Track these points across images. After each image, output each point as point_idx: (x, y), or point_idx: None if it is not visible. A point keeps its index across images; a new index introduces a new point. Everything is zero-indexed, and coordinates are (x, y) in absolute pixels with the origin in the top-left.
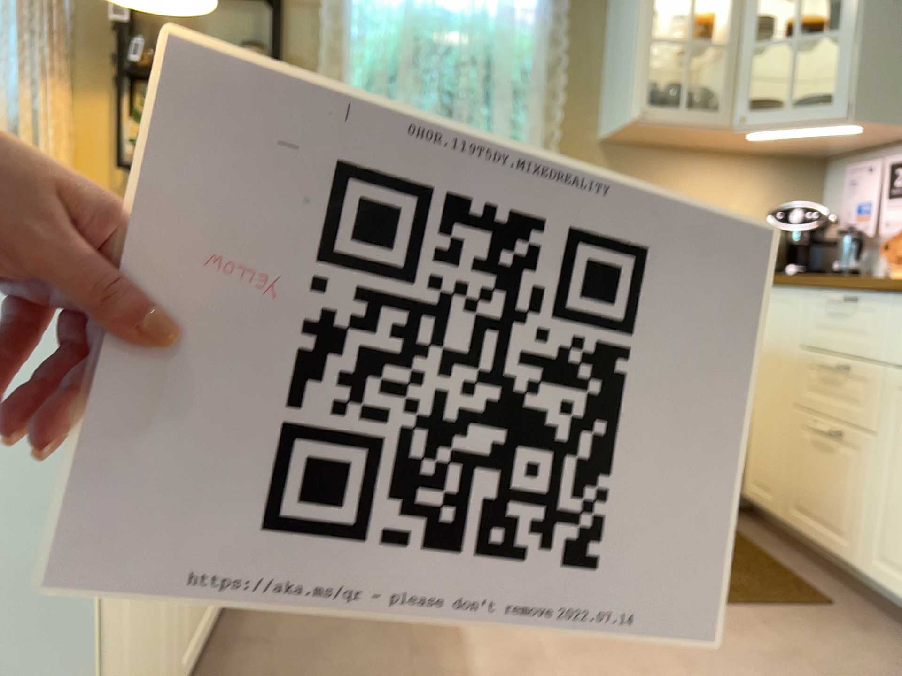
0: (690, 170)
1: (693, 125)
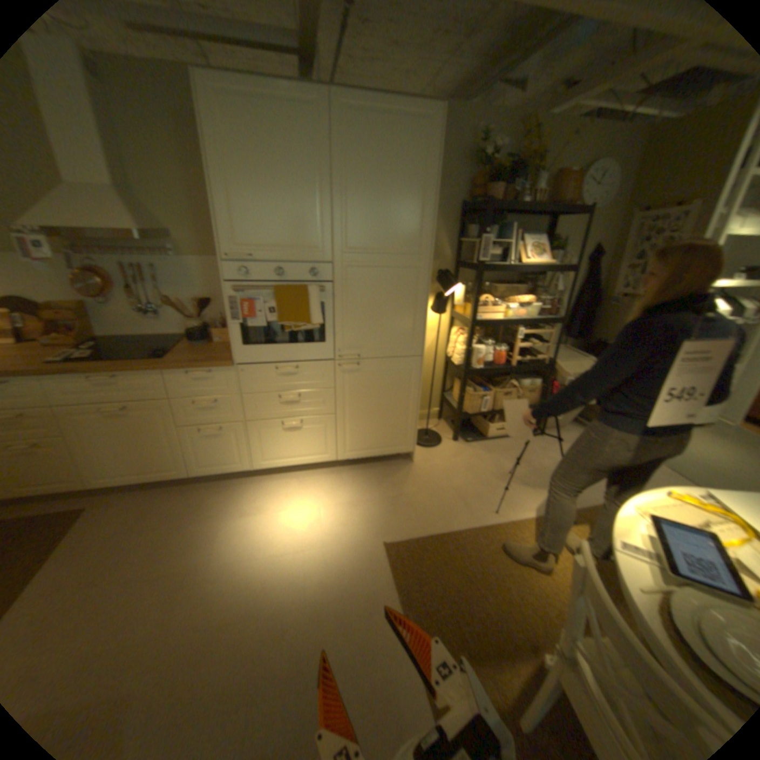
0: None
1: None
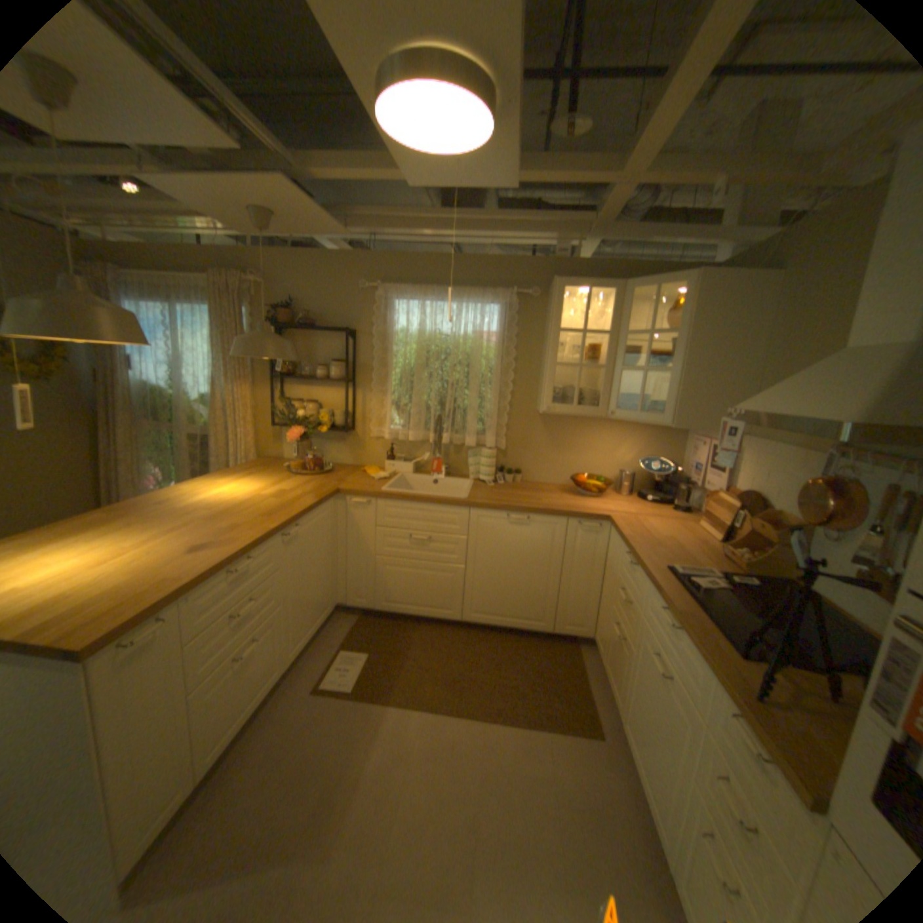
0: (593, 428)
1: (581, 415)
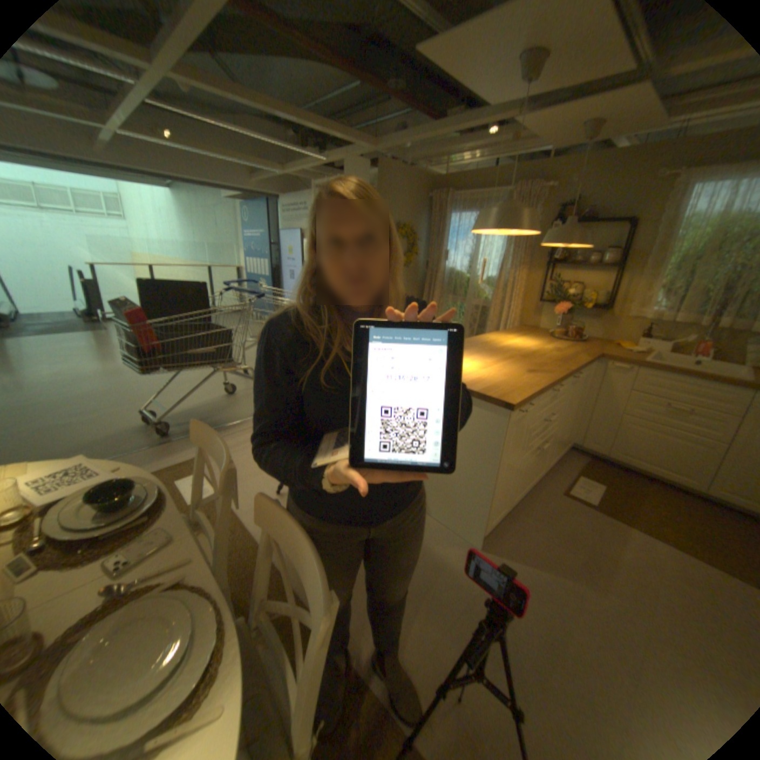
0: None
1: None
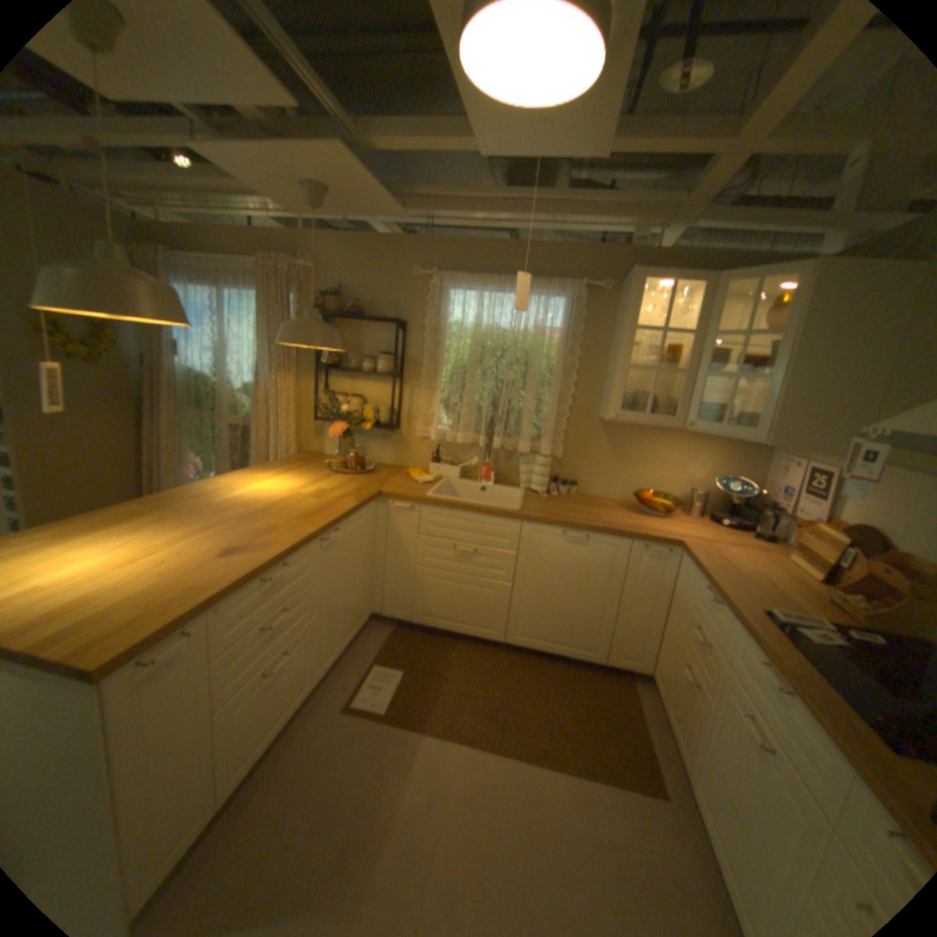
0: (663, 440)
1: (653, 425)
